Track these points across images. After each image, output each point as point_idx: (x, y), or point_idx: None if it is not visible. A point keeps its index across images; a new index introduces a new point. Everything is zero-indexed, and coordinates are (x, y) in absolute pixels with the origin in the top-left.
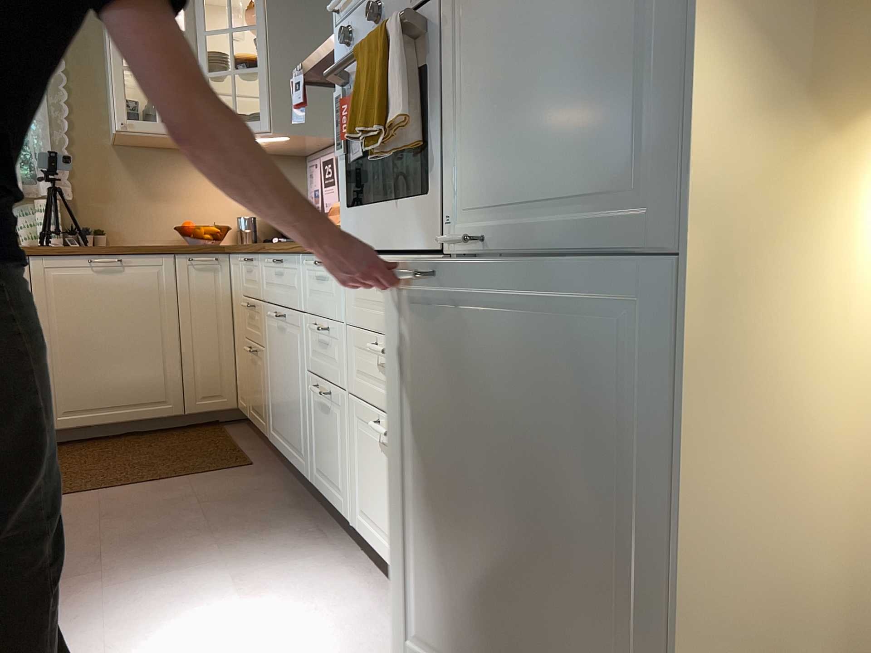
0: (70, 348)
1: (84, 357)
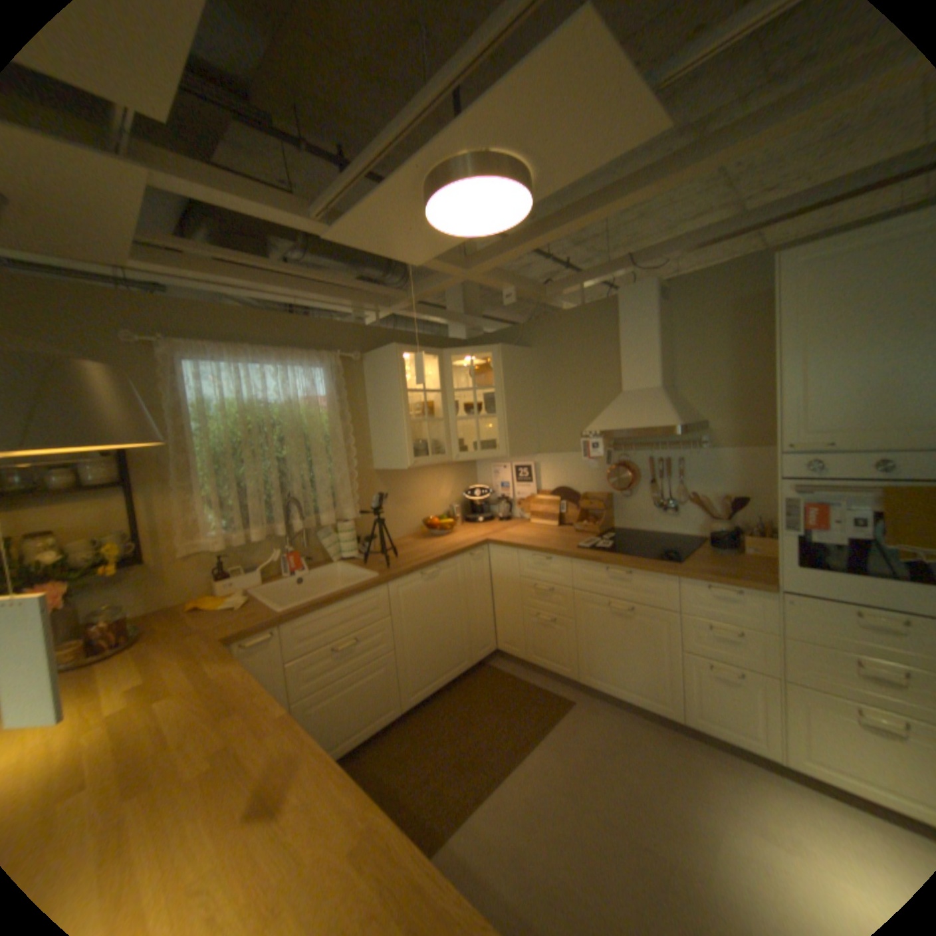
0: (413, 644)
1: (421, 648)
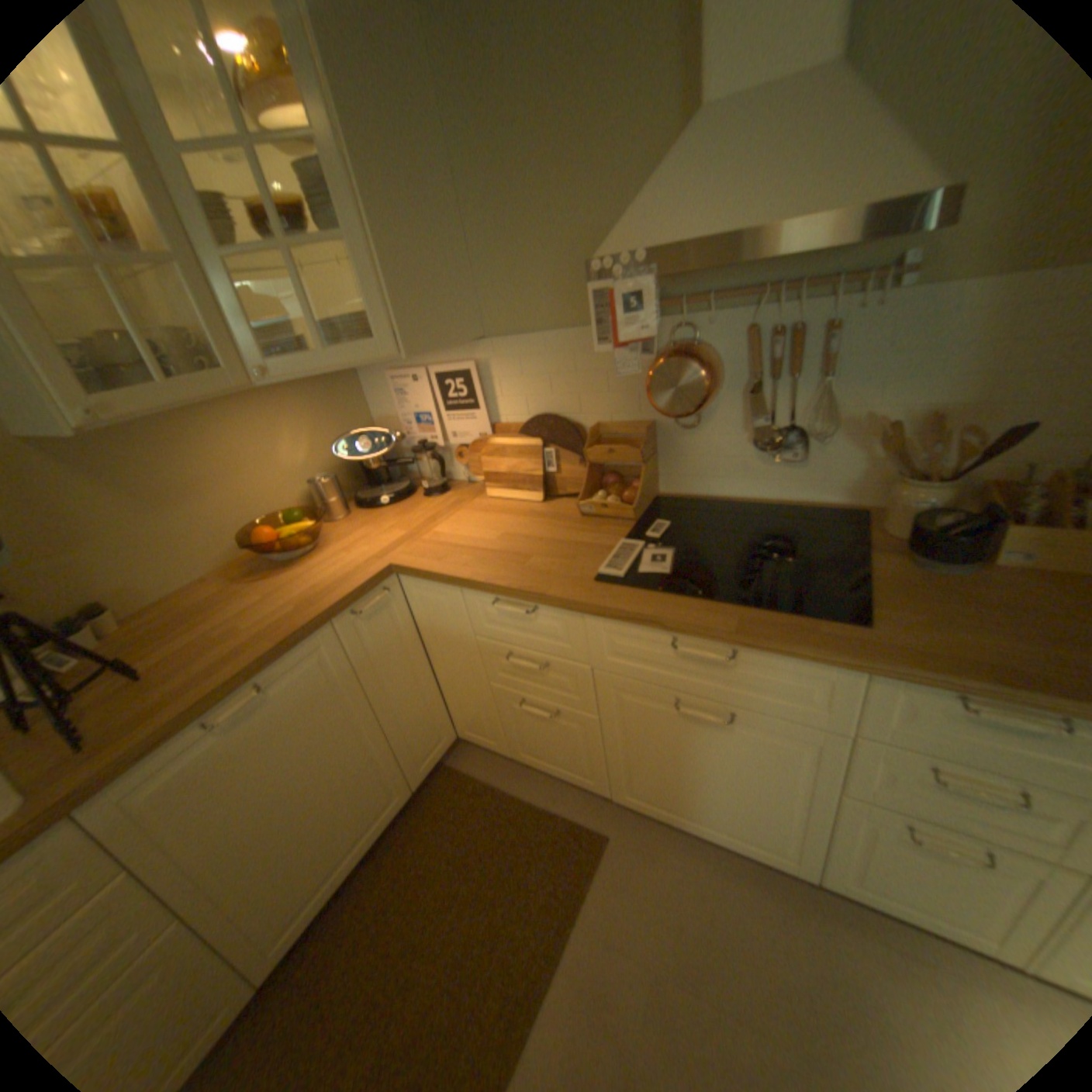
0: (240, 866)
1: (268, 857)
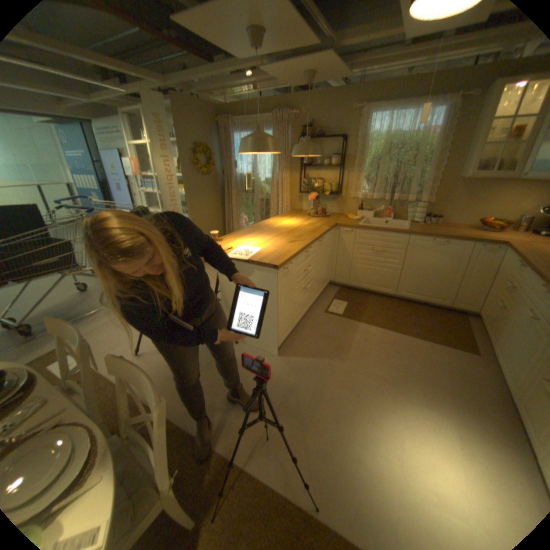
0: (414, 270)
1: (418, 275)
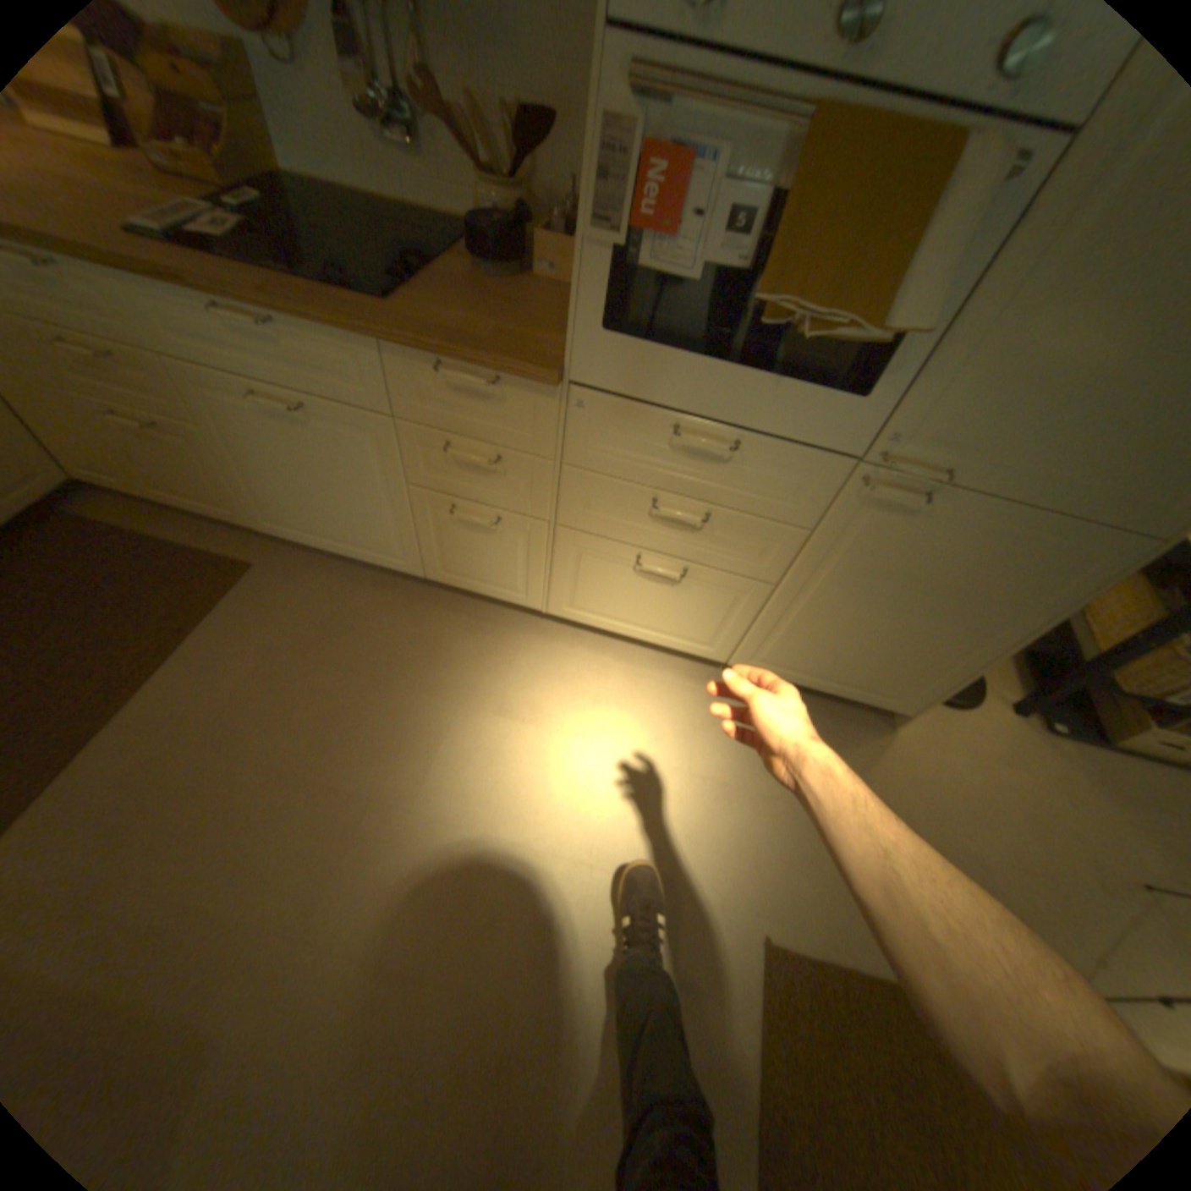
0: None
1: None
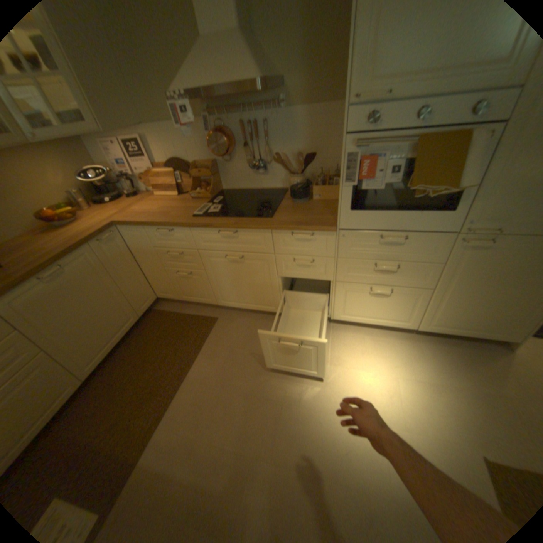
0: (65, 335)
1: (77, 333)
